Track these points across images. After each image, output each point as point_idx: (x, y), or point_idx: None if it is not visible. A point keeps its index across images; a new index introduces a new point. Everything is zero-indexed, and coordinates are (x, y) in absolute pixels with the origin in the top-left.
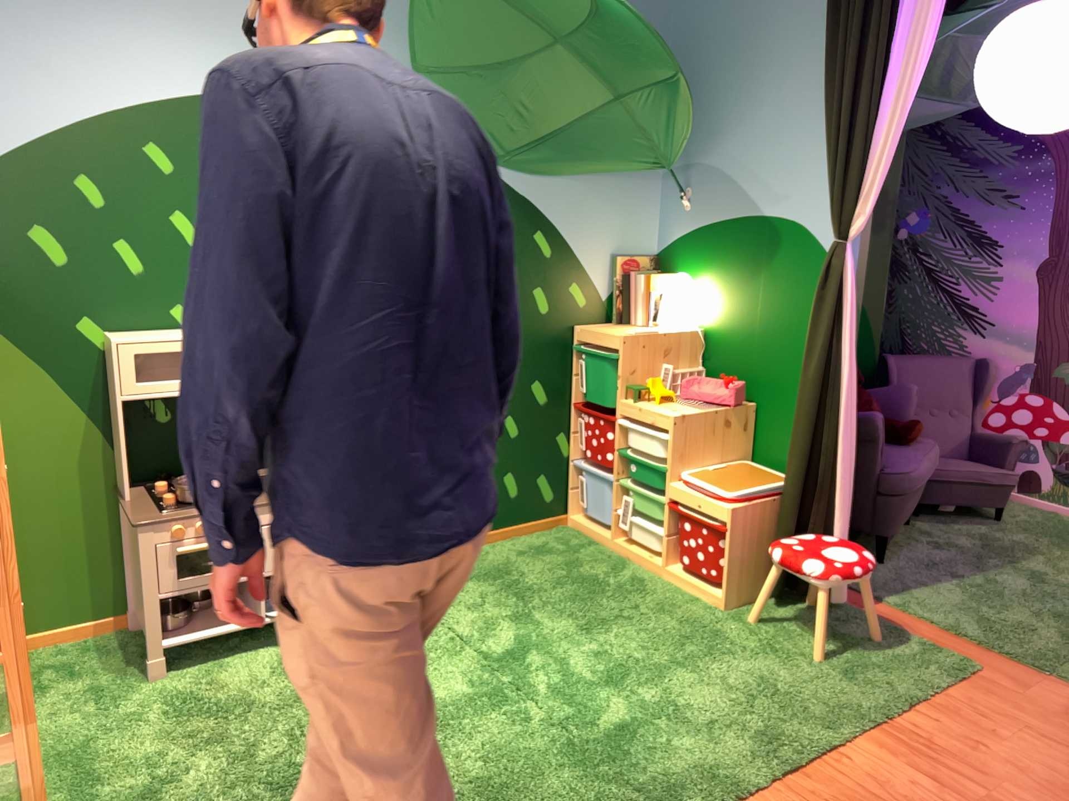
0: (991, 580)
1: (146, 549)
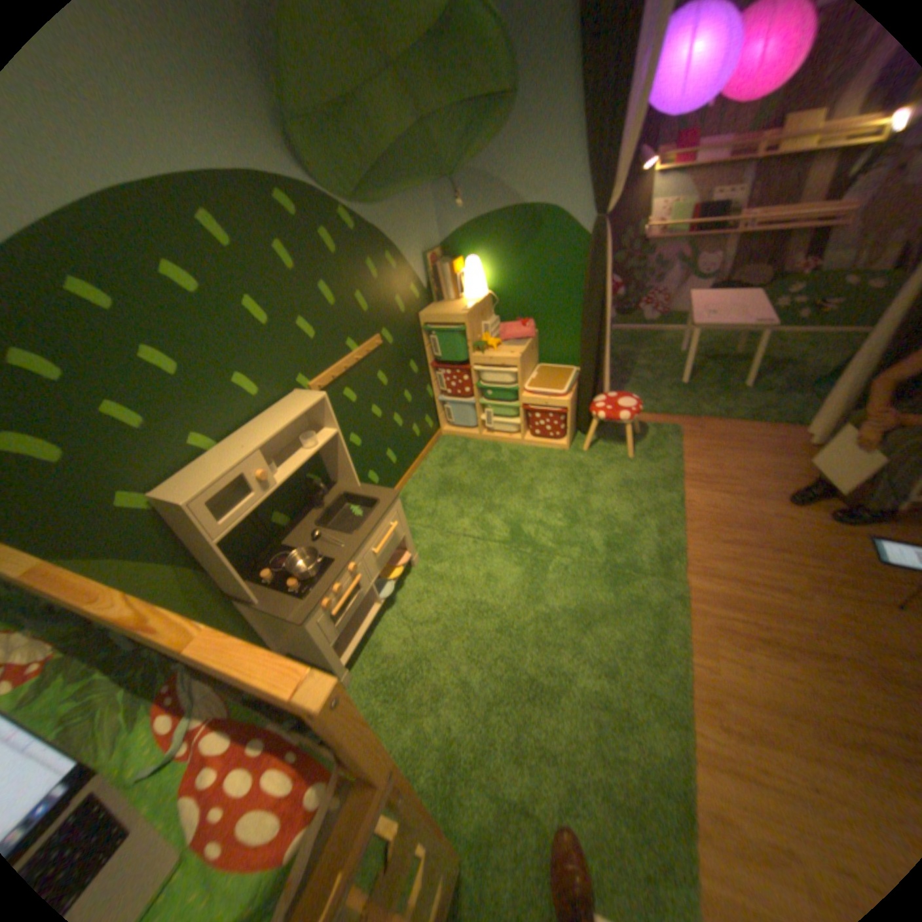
0: (636, 379)
1: (312, 629)
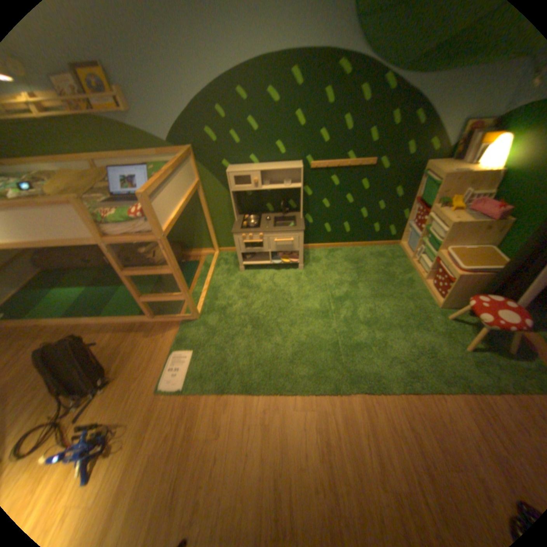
0: None
1: (235, 239)
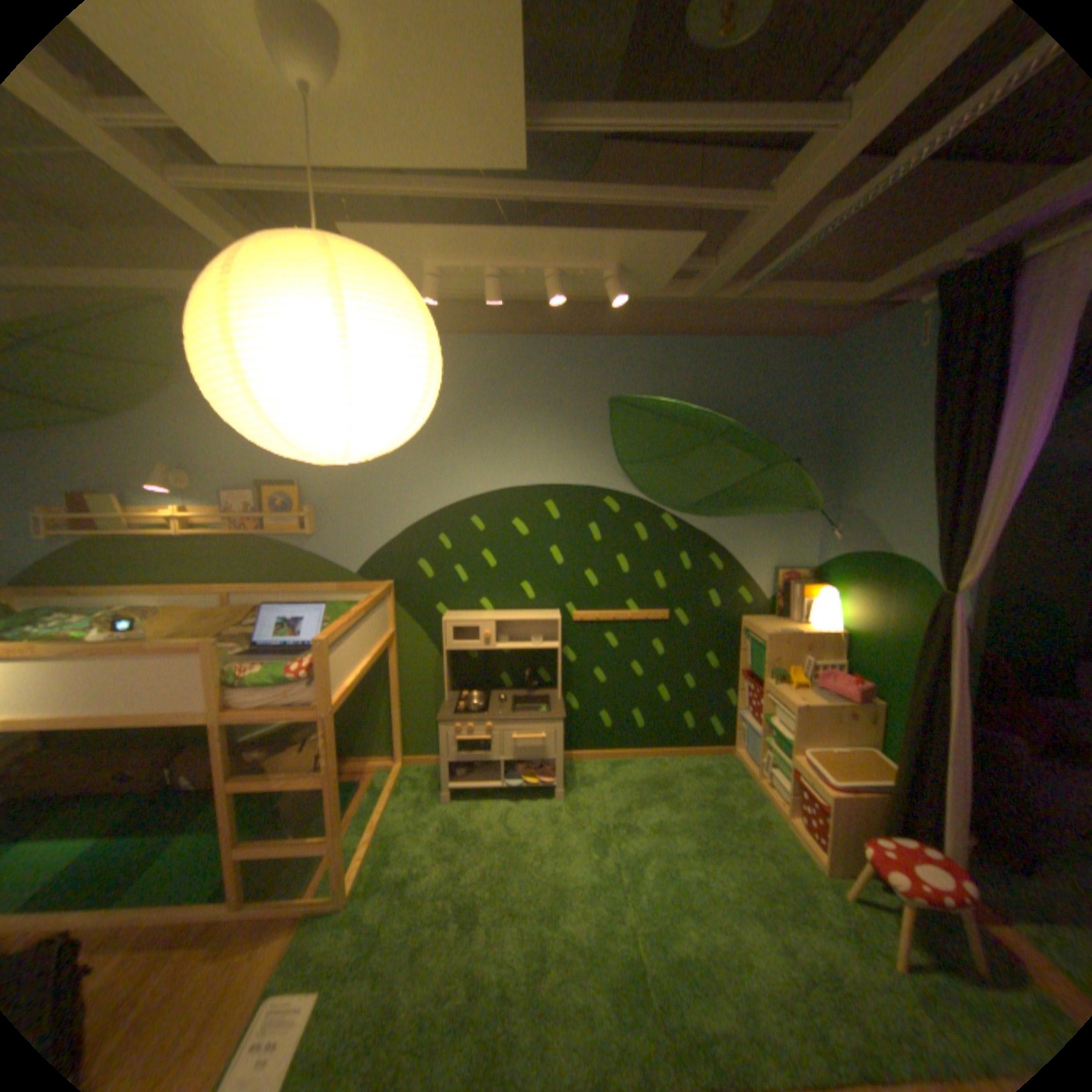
0: None
1: (441, 735)
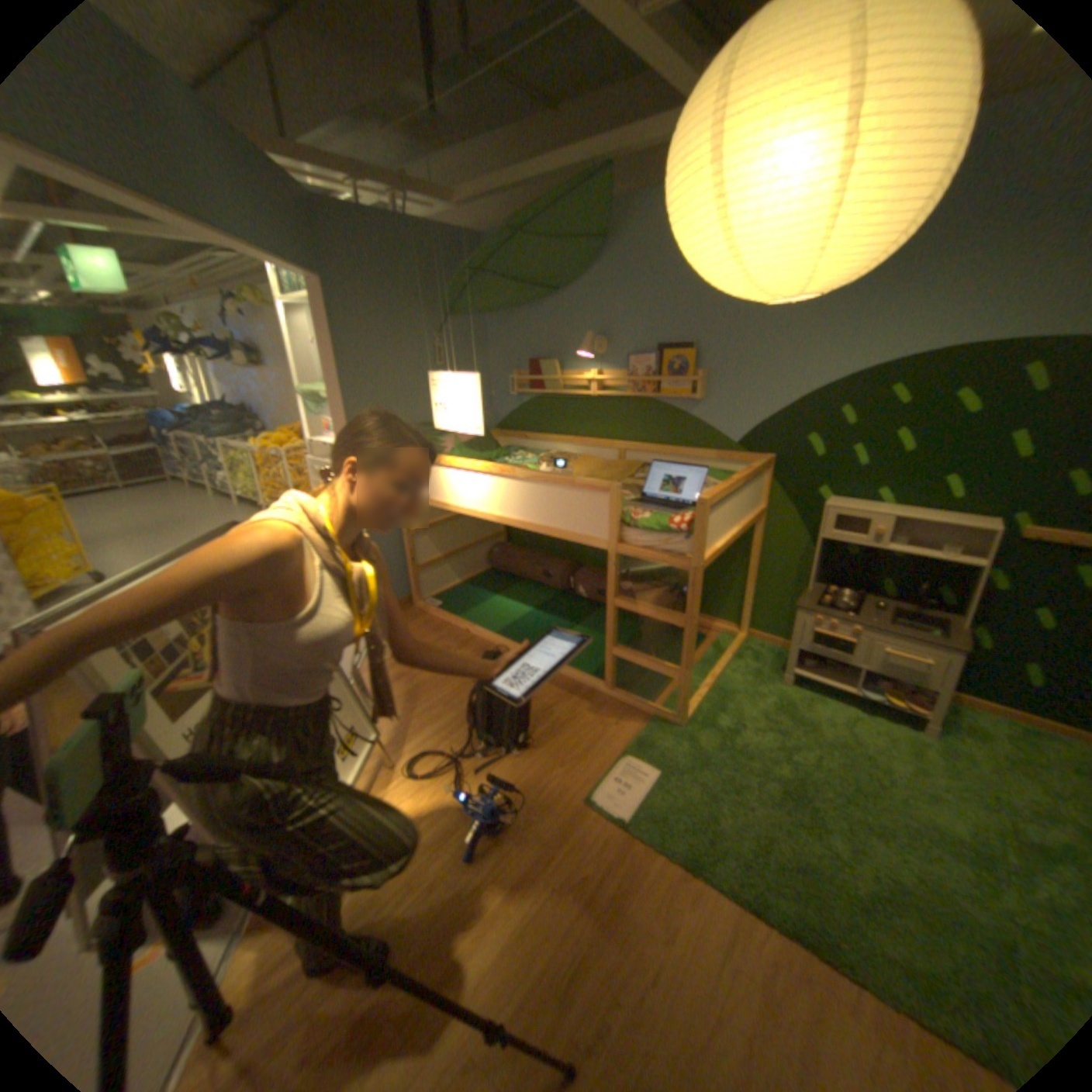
0: None
1: (798, 621)
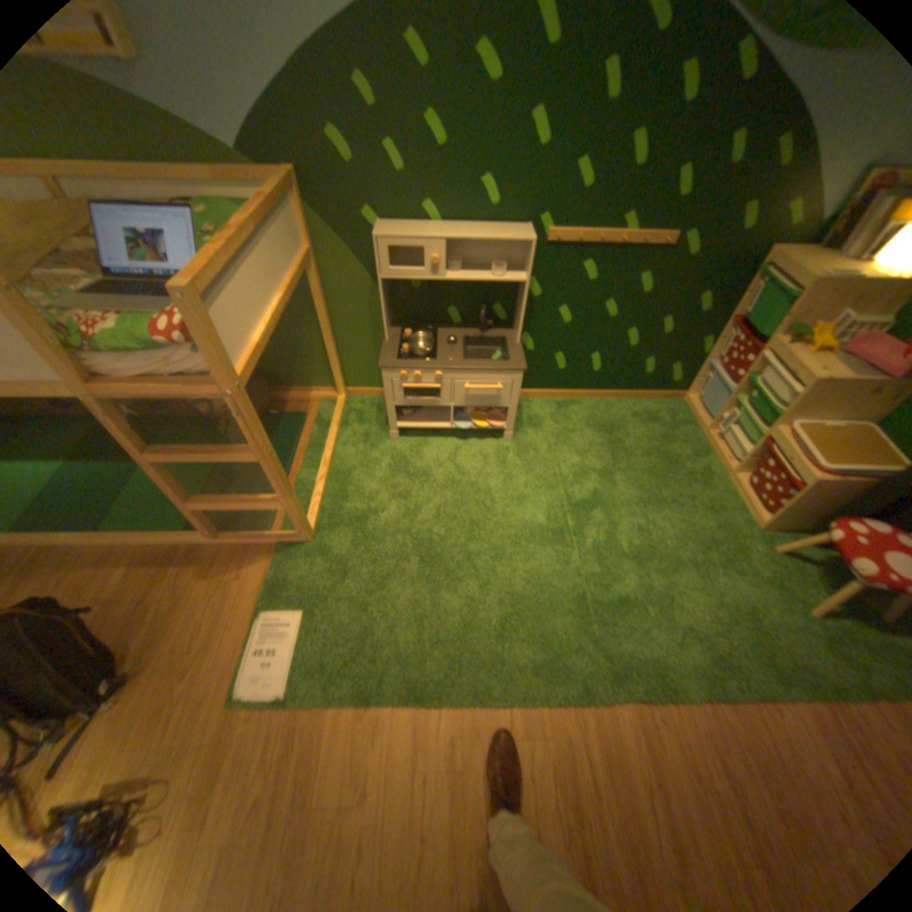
0: None
1: (386, 382)
